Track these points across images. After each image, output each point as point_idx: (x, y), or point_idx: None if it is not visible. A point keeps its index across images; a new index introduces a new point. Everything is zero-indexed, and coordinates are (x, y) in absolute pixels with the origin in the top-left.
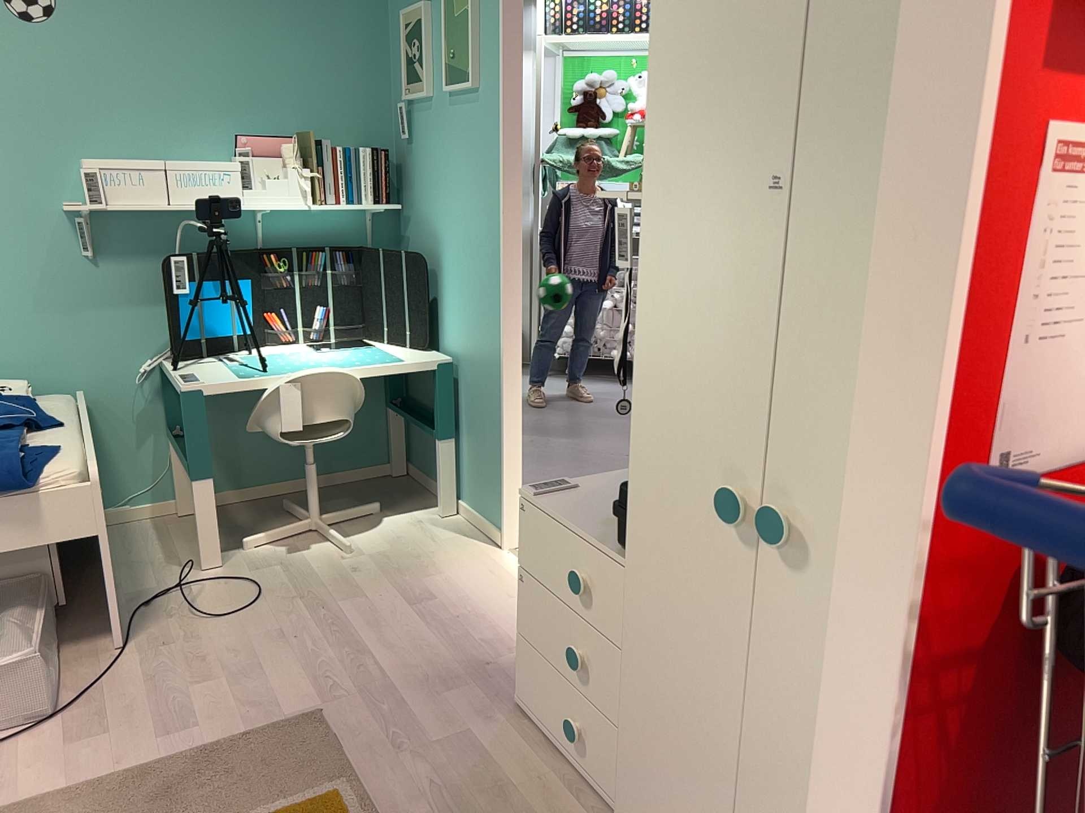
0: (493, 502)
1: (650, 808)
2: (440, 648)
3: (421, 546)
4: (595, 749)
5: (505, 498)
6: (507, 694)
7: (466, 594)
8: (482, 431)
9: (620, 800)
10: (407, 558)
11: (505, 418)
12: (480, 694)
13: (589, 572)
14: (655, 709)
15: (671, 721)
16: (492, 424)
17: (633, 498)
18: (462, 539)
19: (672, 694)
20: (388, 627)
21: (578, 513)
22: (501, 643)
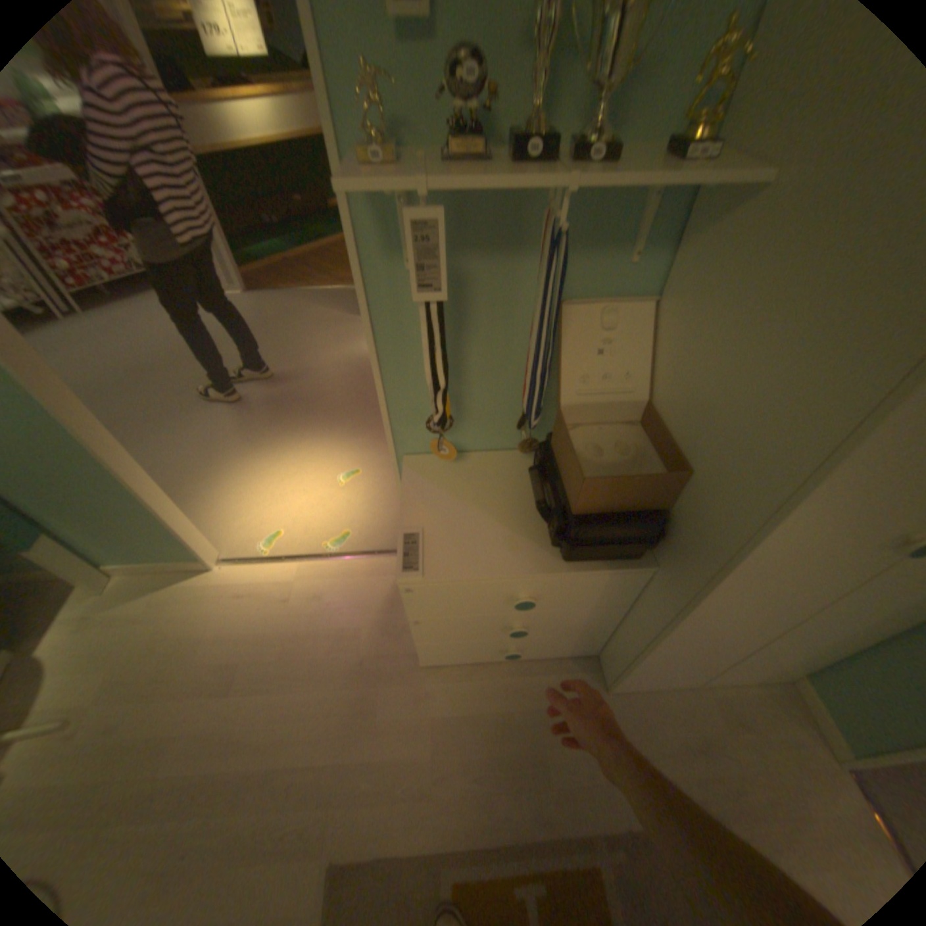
0: (167, 549)
1: (669, 669)
2: (312, 696)
3: (132, 637)
4: (533, 650)
5: (187, 540)
6: (406, 669)
7: (252, 635)
8: (93, 510)
9: (632, 676)
10: (141, 663)
11: (135, 487)
12: (393, 690)
13: (532, 592)
14: (701, 643)
15: (717, 641)
16: (112, 499)
17: (740, 572)
18: (158, 594)
19: (727, 633)
20: (244, 734)
21: (484, 561)
22: (341, 640)
